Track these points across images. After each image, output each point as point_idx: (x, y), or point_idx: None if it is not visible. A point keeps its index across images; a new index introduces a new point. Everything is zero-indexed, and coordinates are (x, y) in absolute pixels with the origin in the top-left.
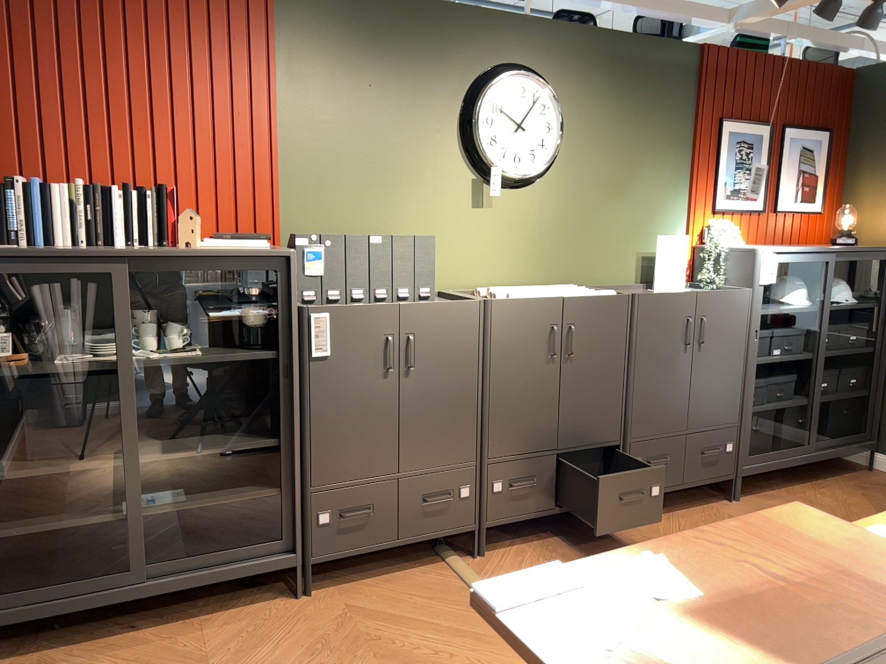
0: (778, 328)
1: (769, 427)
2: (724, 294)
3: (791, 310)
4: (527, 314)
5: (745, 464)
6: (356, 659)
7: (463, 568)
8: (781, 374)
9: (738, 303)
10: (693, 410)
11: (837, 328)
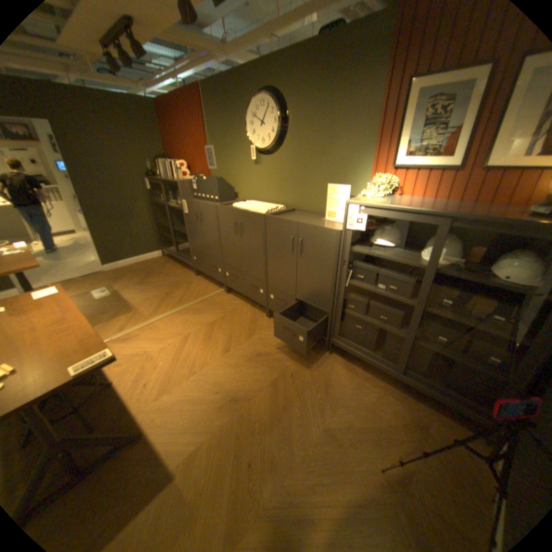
0: (395, 270)
1: (370, 333)
2: (315, 228)
3: (391, 258)
4: (227, 213)
5: (334, 338)
6: (170, 288)
7: (216, 292)
8: (394, 306)
9: (326, 237)
10: (298, 288)
11: (471, 298)
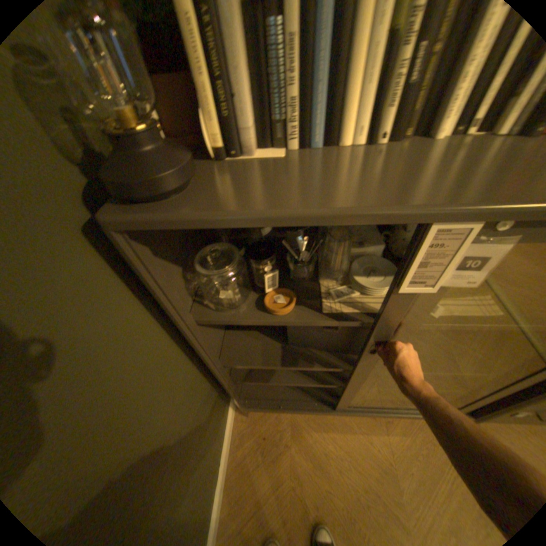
0: None
1: None
2: None
3: None
4: None
5: None
6: None
7: None
8: None
9: None
10: None
11: None
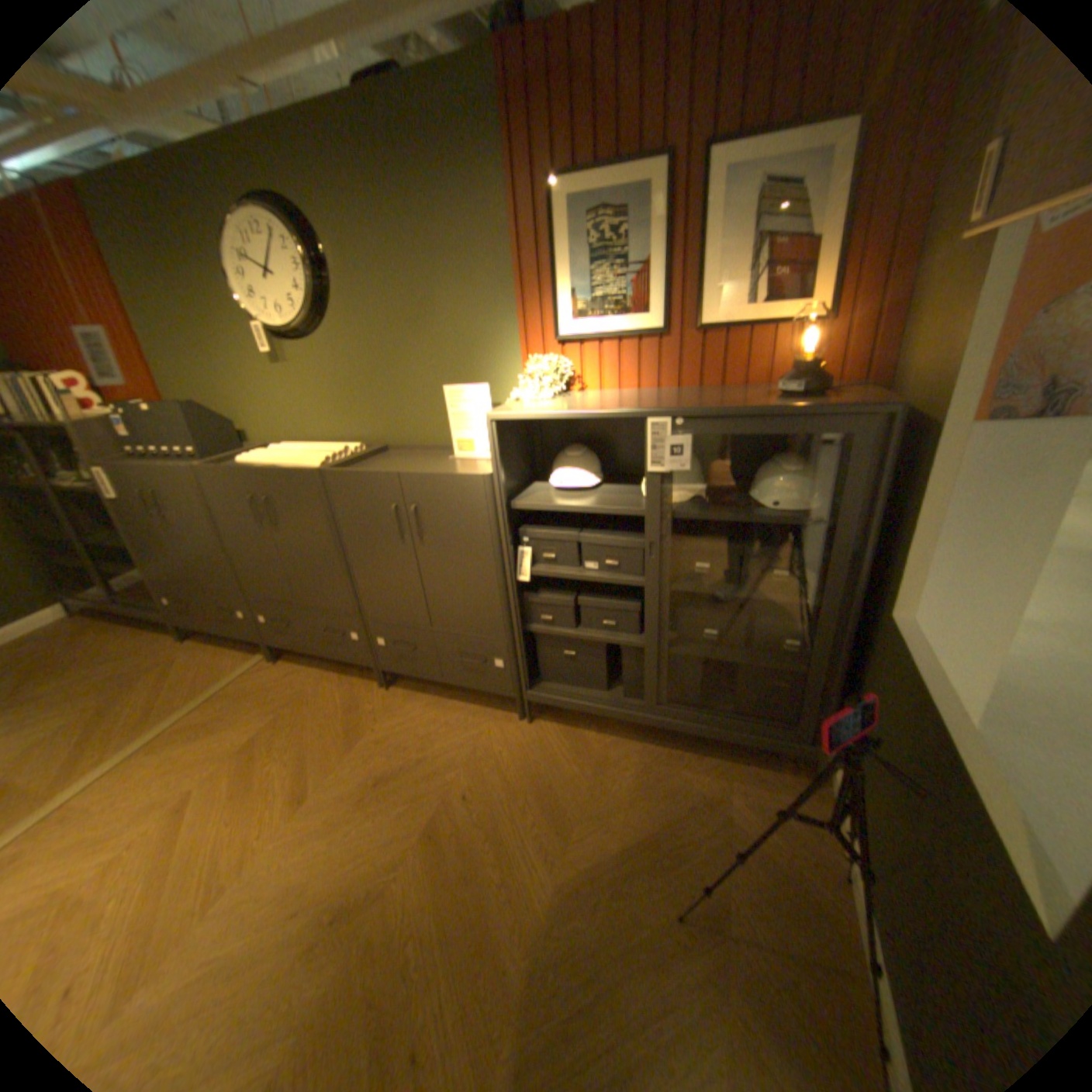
0: (607, 530)
1: (593, 658)
2: (439, 479)
3: (595, 511)
4: (226, 480)
5: (531, 689)
6: (109, 692)
7: (244, 666)
8: (620, 596)
9: (466, 492)
10: (434, 609)
11: (734, 551)
